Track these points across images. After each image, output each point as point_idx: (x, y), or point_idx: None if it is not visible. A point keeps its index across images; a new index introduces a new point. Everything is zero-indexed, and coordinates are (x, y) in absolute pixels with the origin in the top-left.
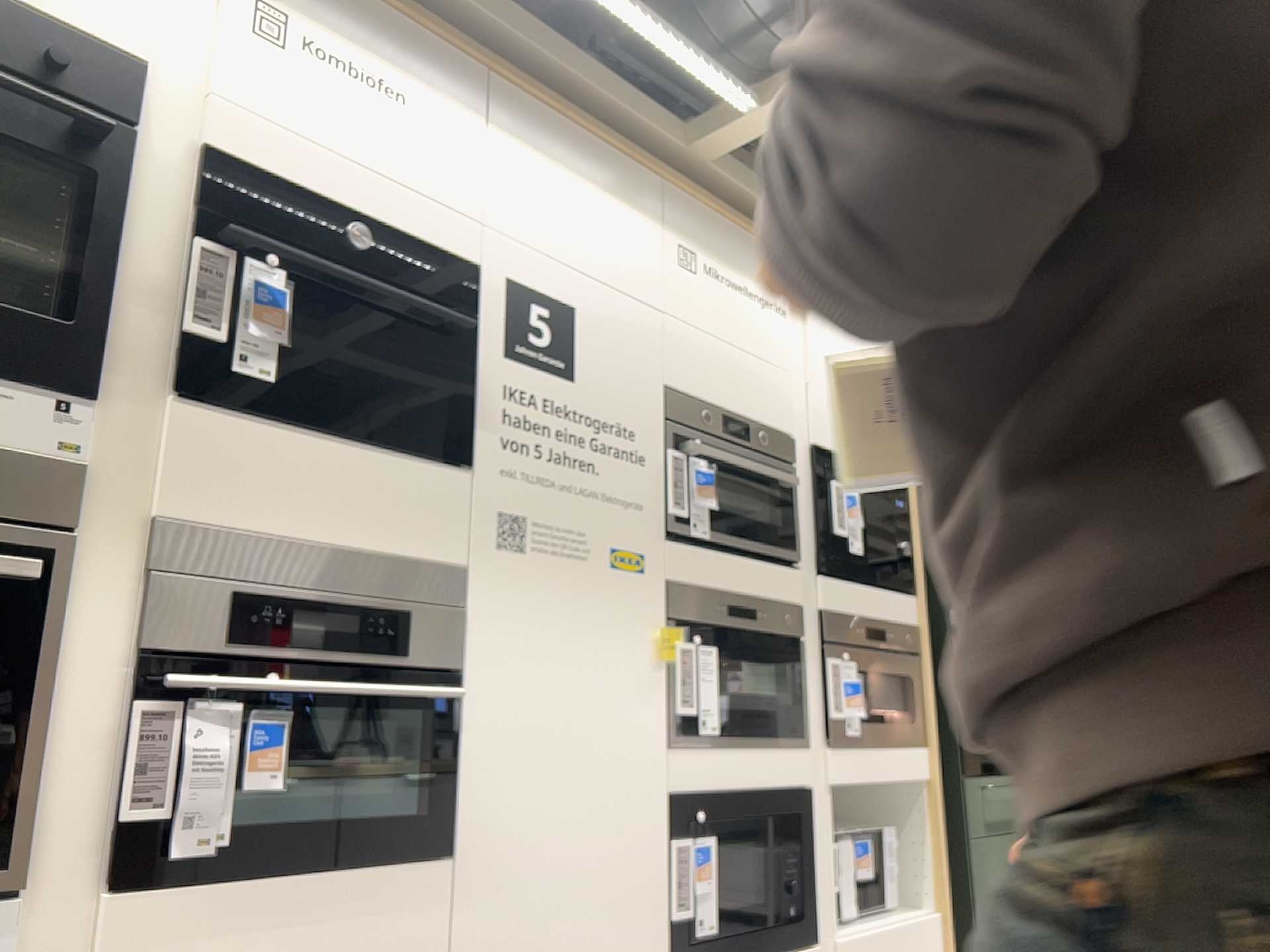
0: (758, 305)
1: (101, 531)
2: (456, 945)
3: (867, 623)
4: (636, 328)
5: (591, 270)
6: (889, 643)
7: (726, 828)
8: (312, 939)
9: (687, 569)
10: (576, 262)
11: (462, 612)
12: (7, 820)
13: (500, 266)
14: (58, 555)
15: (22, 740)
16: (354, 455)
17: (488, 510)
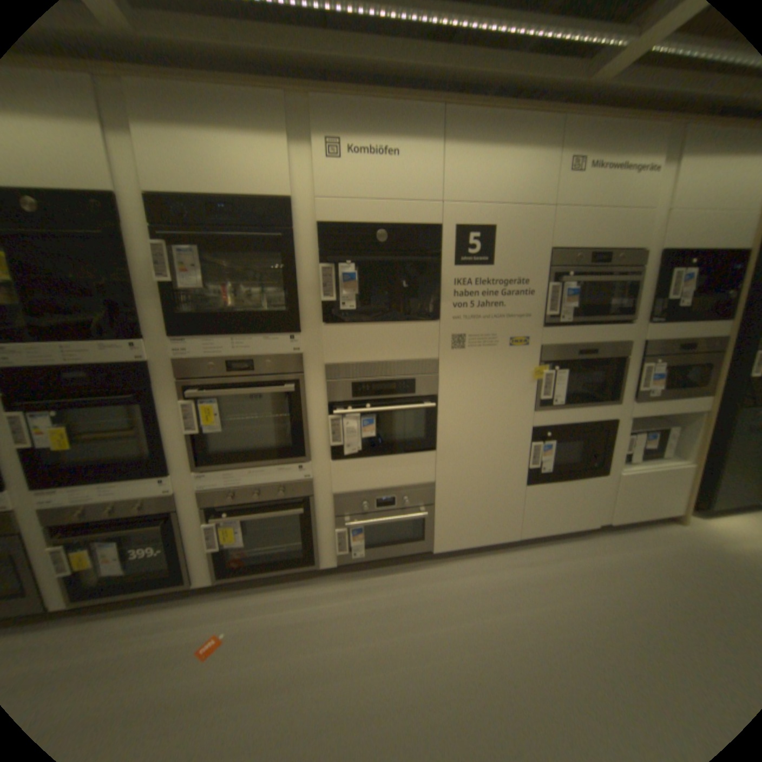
0: (635, 172)
1: (311, 370)
2: (437, 473)
3: (683, 342)
4: (535, 223)
5: (507, 200)
6: (699, 349)
7: (562, 437)
8: (389, 471)
9: (555, 338)
10: (497, 200)
11: (438, 373)
12: (304, 446)
13: (452, 221)
14: (301, 380)
15: (303, 428)
16: (388, 328)
17: (447, 335)
